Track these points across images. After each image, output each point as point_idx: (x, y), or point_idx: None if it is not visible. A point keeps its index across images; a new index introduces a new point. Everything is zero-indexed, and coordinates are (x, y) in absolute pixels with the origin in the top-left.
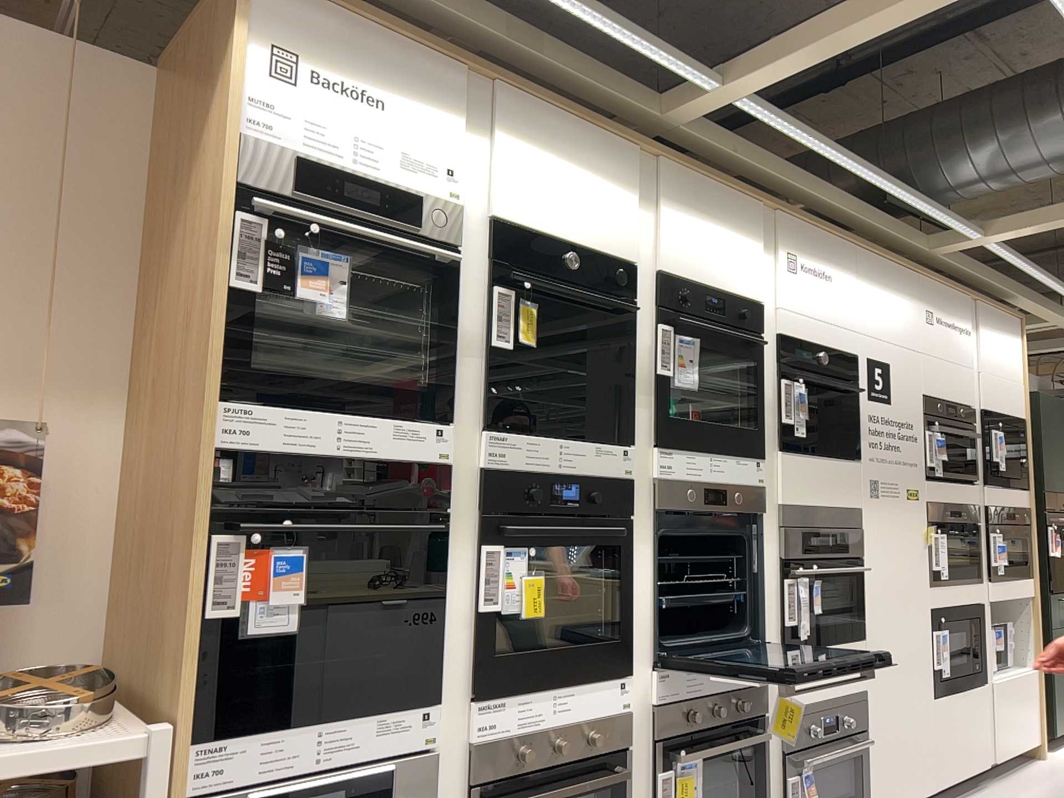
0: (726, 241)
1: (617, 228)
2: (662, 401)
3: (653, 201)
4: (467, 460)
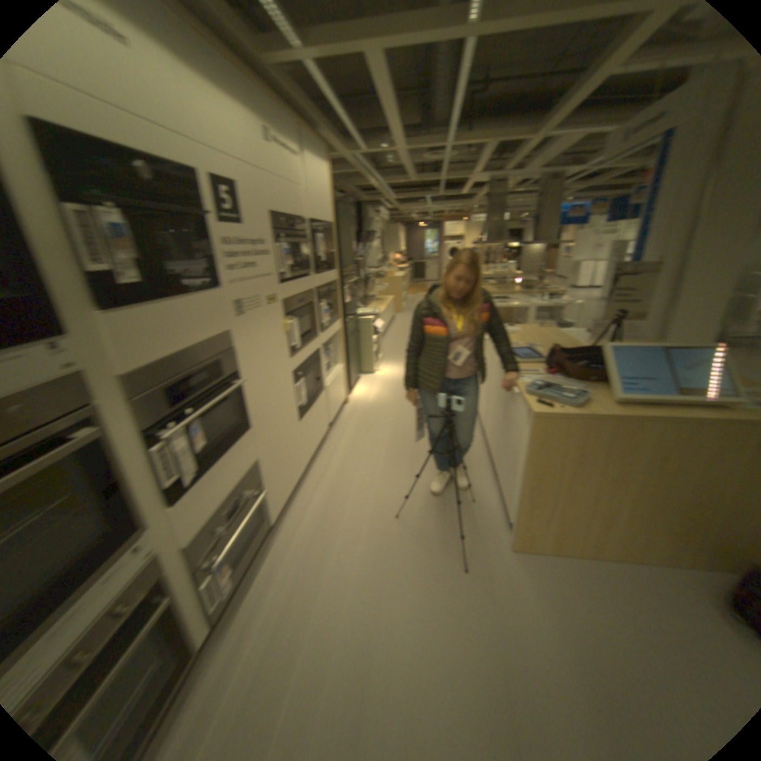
0: None
1: None
2: None
3: None
4: None
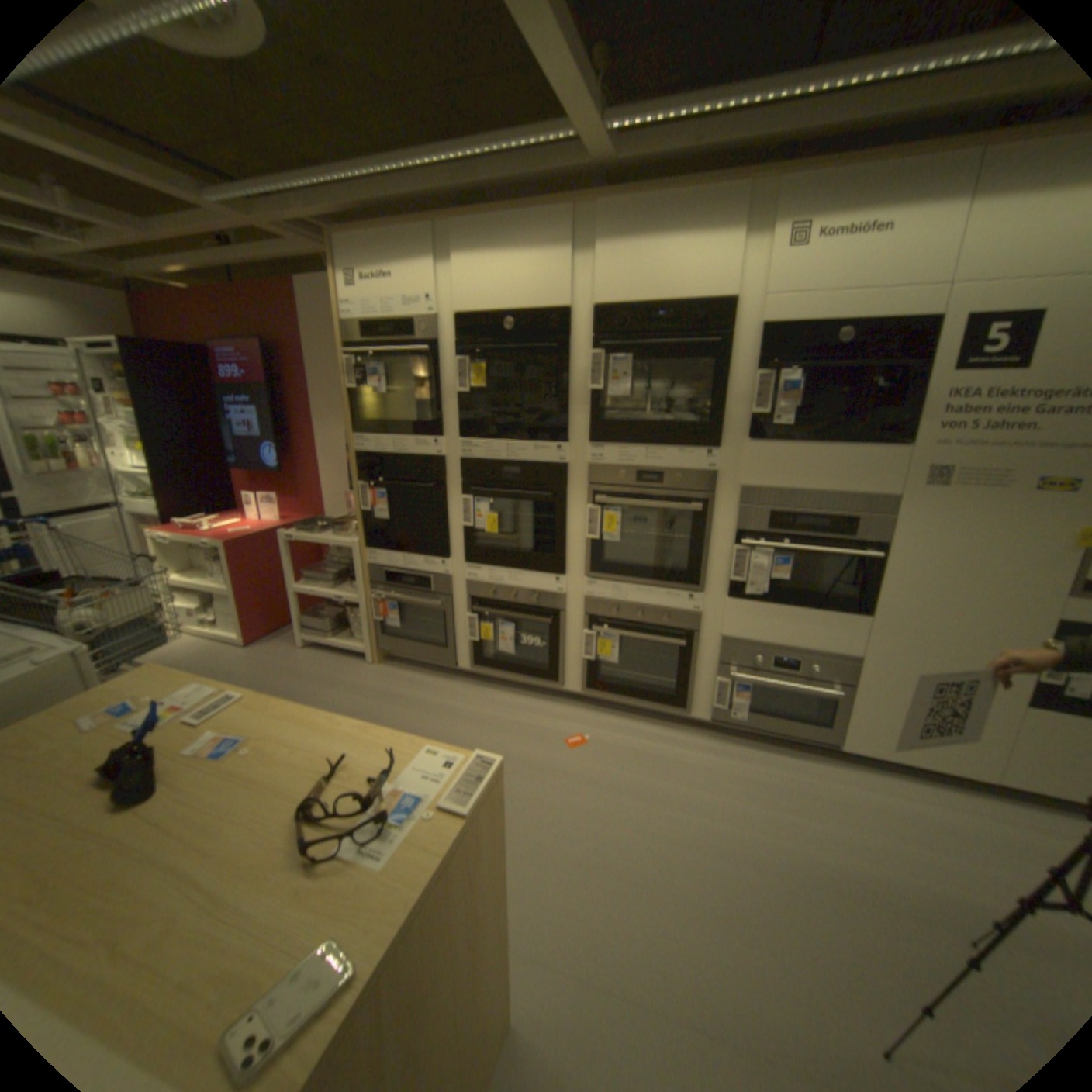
0: (693, 243)
1: (550, 283)
2: (599, 411)
3: (595, 240)
4: (454, 457)
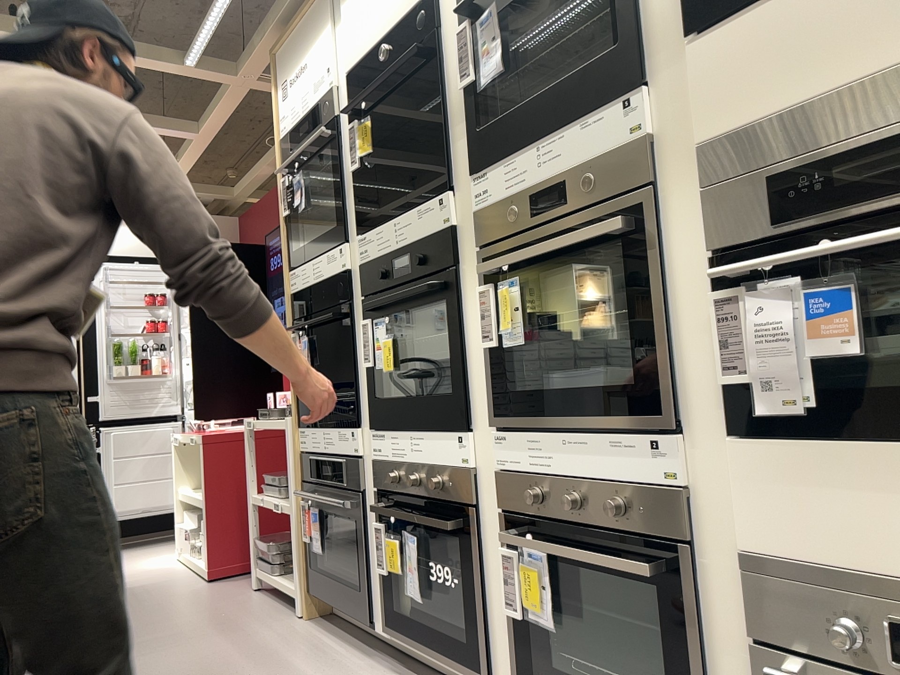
0: None
1: None
2: (474, 114)
3: None
4: (356, 263)
